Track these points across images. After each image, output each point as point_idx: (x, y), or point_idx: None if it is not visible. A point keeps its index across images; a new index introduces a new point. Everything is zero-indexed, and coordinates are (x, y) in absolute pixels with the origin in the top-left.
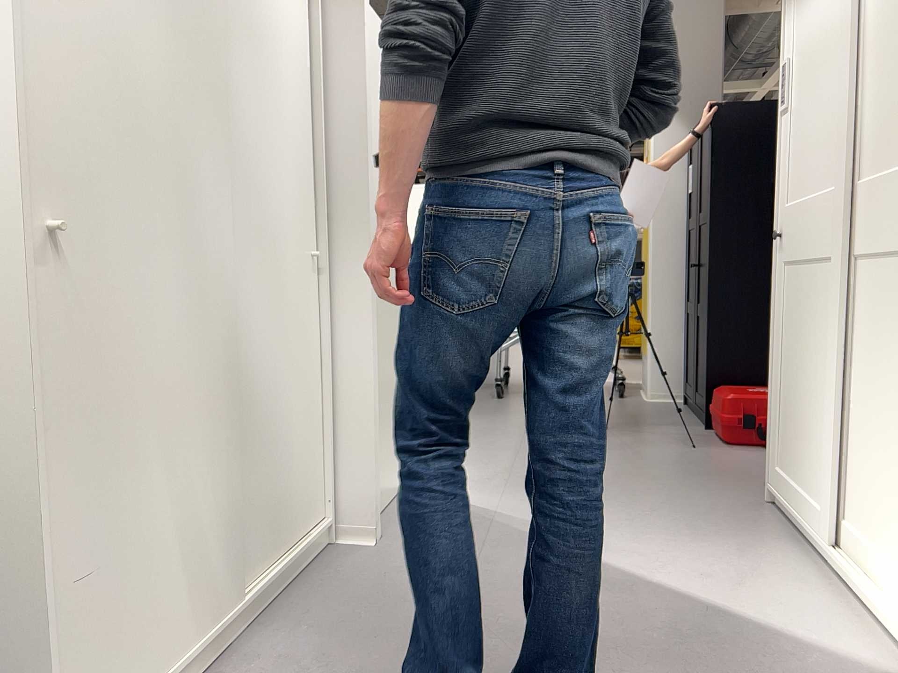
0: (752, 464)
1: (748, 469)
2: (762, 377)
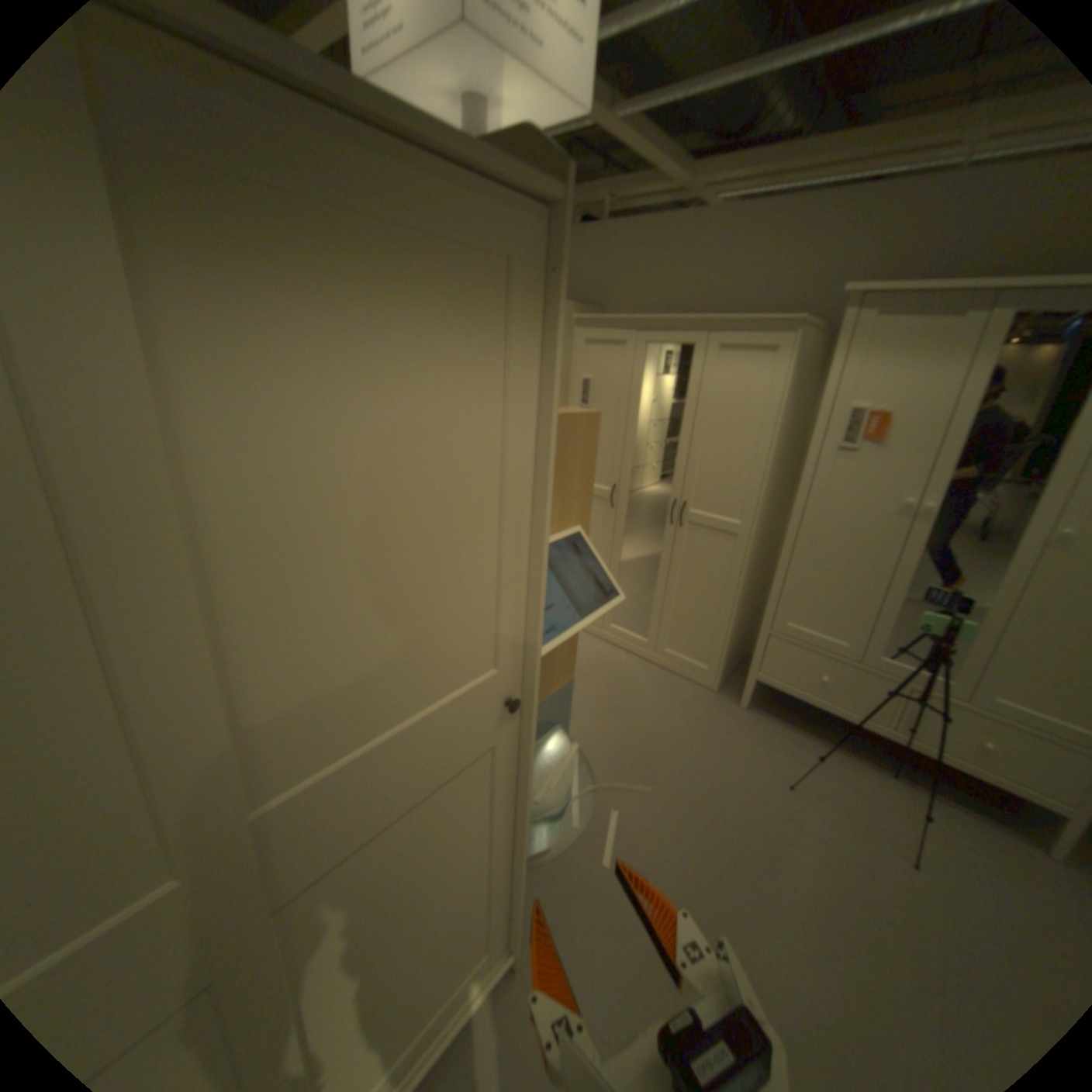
0: None
1: None
2: None
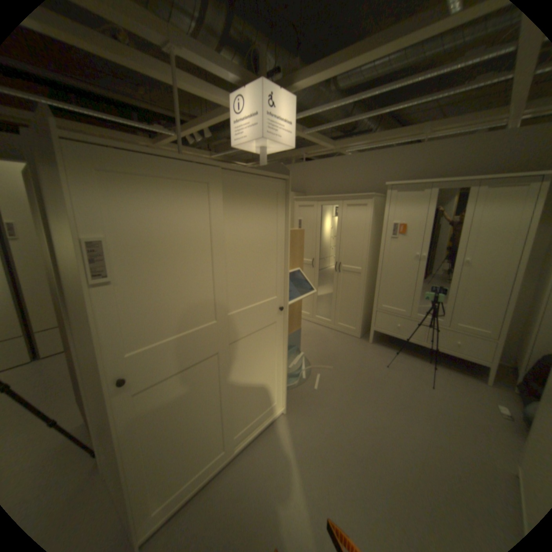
0: None
1: None
2: None
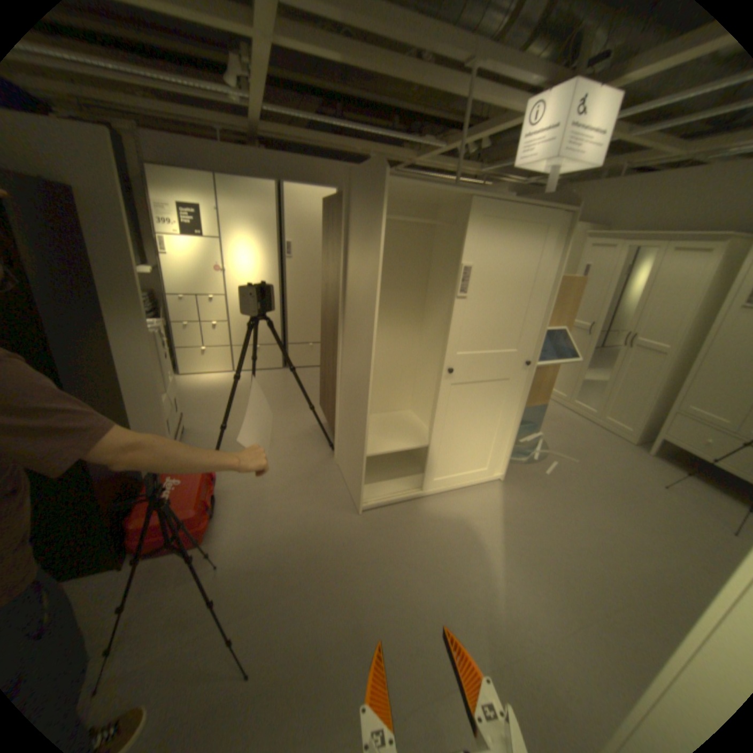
0: (272, 524)
1: (288, 526)
2: (126, 485)
